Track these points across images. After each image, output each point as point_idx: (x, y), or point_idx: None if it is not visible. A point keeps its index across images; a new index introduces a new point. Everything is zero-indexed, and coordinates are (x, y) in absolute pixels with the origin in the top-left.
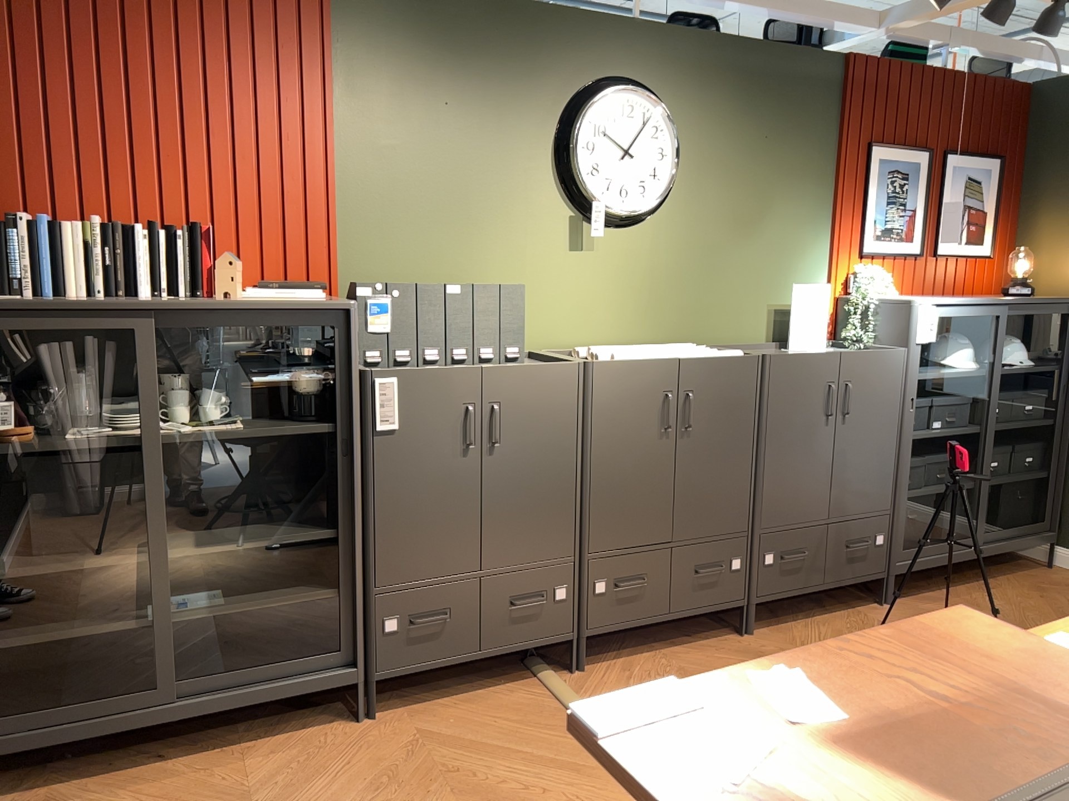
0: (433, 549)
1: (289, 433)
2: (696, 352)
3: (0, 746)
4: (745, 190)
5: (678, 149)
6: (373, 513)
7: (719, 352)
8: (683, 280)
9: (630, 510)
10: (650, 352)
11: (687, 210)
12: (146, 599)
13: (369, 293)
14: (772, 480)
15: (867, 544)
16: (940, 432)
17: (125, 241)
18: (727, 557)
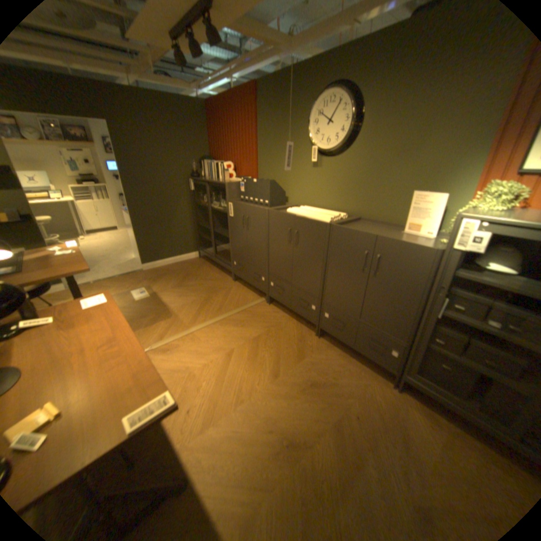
0: (240, 249)
1: (224, 212)
2: (312, 215)
3: (202, 252)
4: (406, 128)
5: (358, 111)
6: (231, 235)
7: (321, 217)
8: (359, 182)
9: (279, 264)
10: (303, 211)
11: (365, 145)
12: (221, 239)
13: (241, 180)
14: (329, 282)
15: (384, 348)
16: (487, 329)
17: (218, 166)
18: (310, 301)
